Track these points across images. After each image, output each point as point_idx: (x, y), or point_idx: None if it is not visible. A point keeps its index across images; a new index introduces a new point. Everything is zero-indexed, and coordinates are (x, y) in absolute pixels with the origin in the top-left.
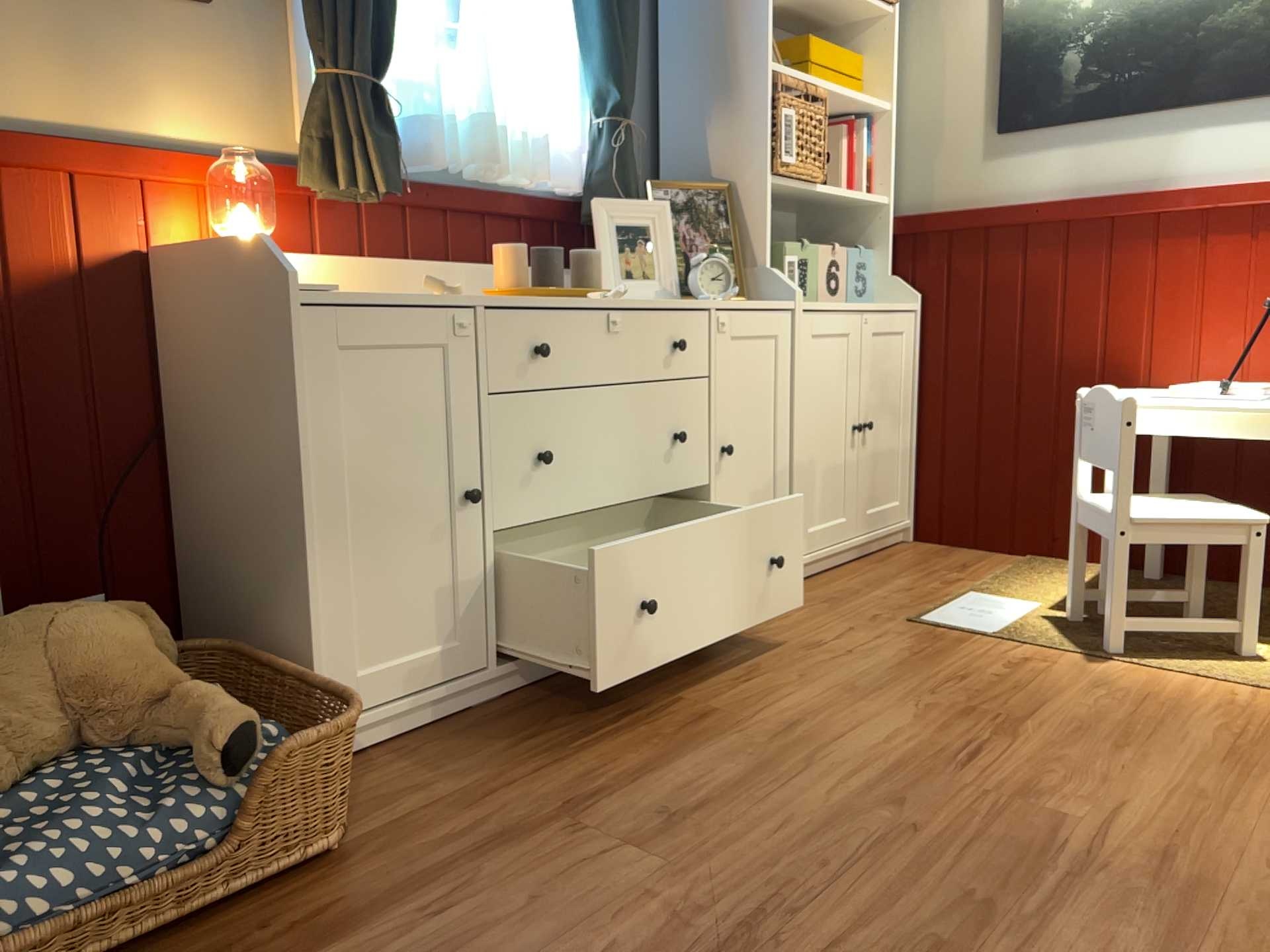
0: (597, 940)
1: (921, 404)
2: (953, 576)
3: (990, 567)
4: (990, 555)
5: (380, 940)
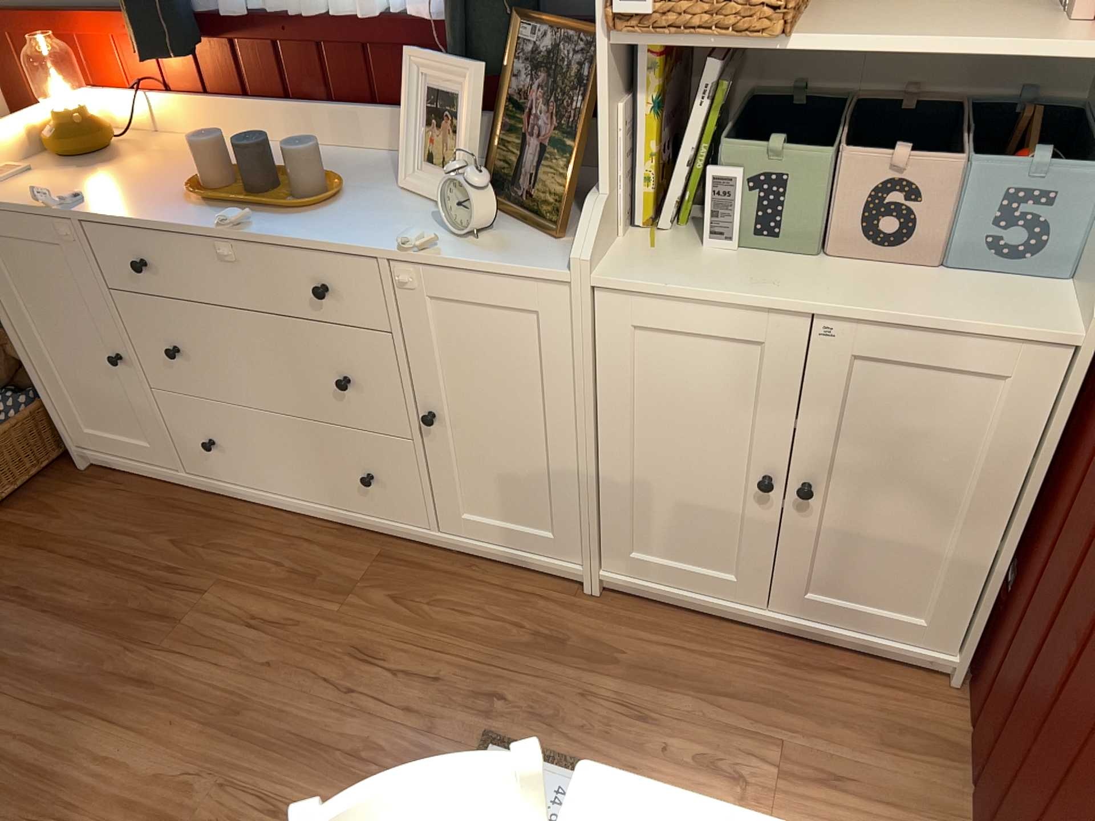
0: None
1: (1031, 517)
2: (750, 763)
3: (840, 814)
4: (938, 811)
5: None
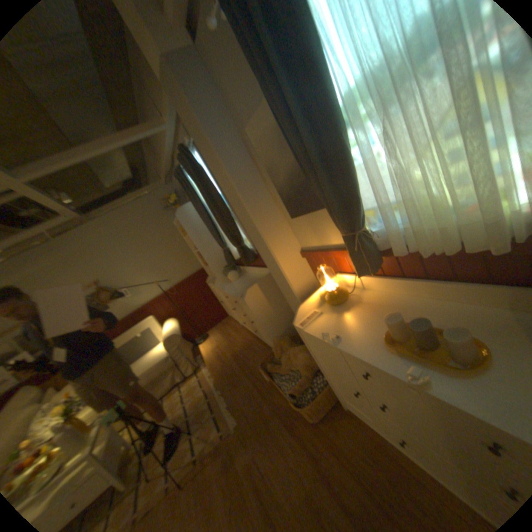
0: (279, 486)
1: None
2: None
3: None
4: None
5: (289, 442)
